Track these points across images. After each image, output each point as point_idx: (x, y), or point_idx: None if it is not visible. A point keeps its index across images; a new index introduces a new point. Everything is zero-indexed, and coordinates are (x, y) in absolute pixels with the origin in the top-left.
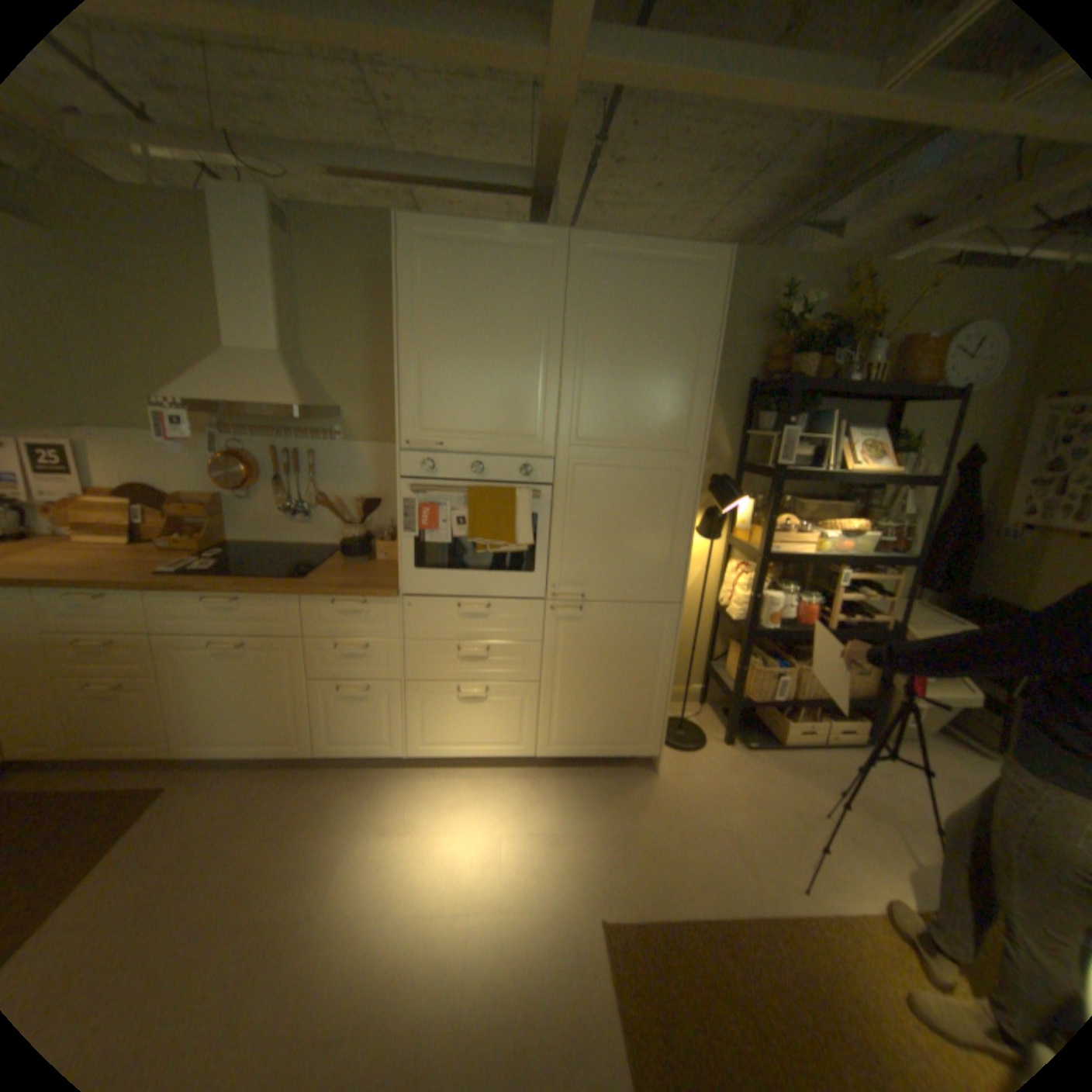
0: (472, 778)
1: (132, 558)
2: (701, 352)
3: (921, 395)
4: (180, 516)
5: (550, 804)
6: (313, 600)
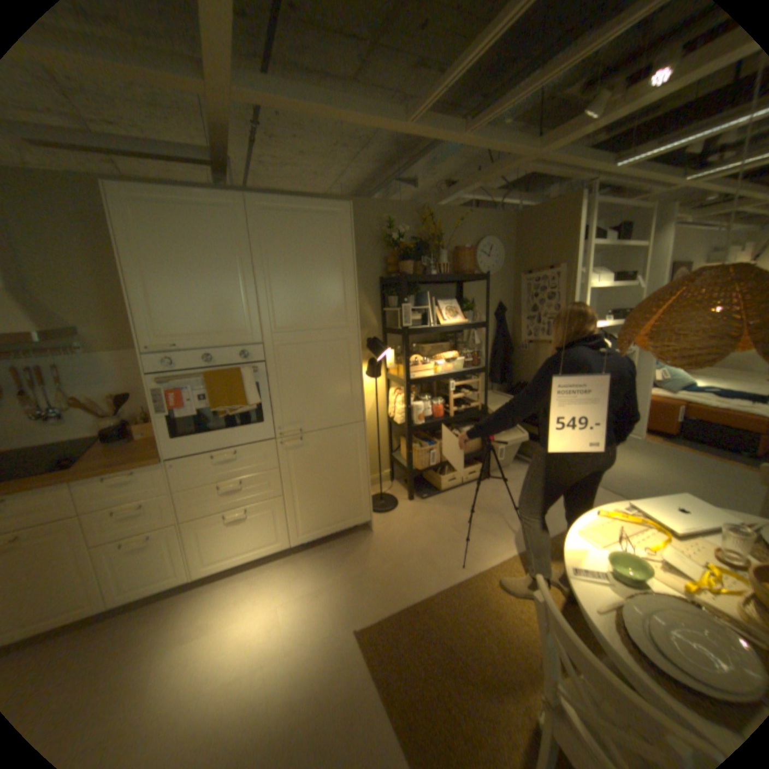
0: (245, 578)
1: None
2: (343, 266)
3: (468, 279)
4: None
5: (305, 575)
6: (80, 484)
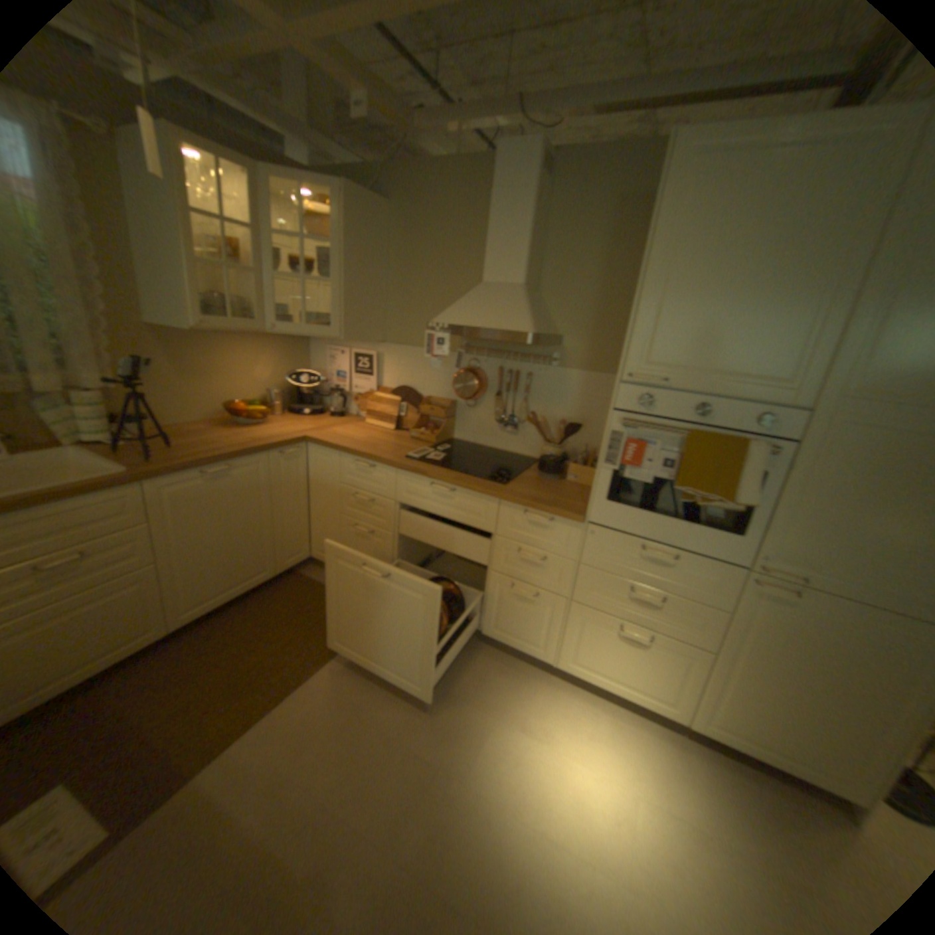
0: (614, 715)
1: (393, 440)
2: None
3: None
4: (427, 414)
5: (699, 789)
6: (508, 505)
